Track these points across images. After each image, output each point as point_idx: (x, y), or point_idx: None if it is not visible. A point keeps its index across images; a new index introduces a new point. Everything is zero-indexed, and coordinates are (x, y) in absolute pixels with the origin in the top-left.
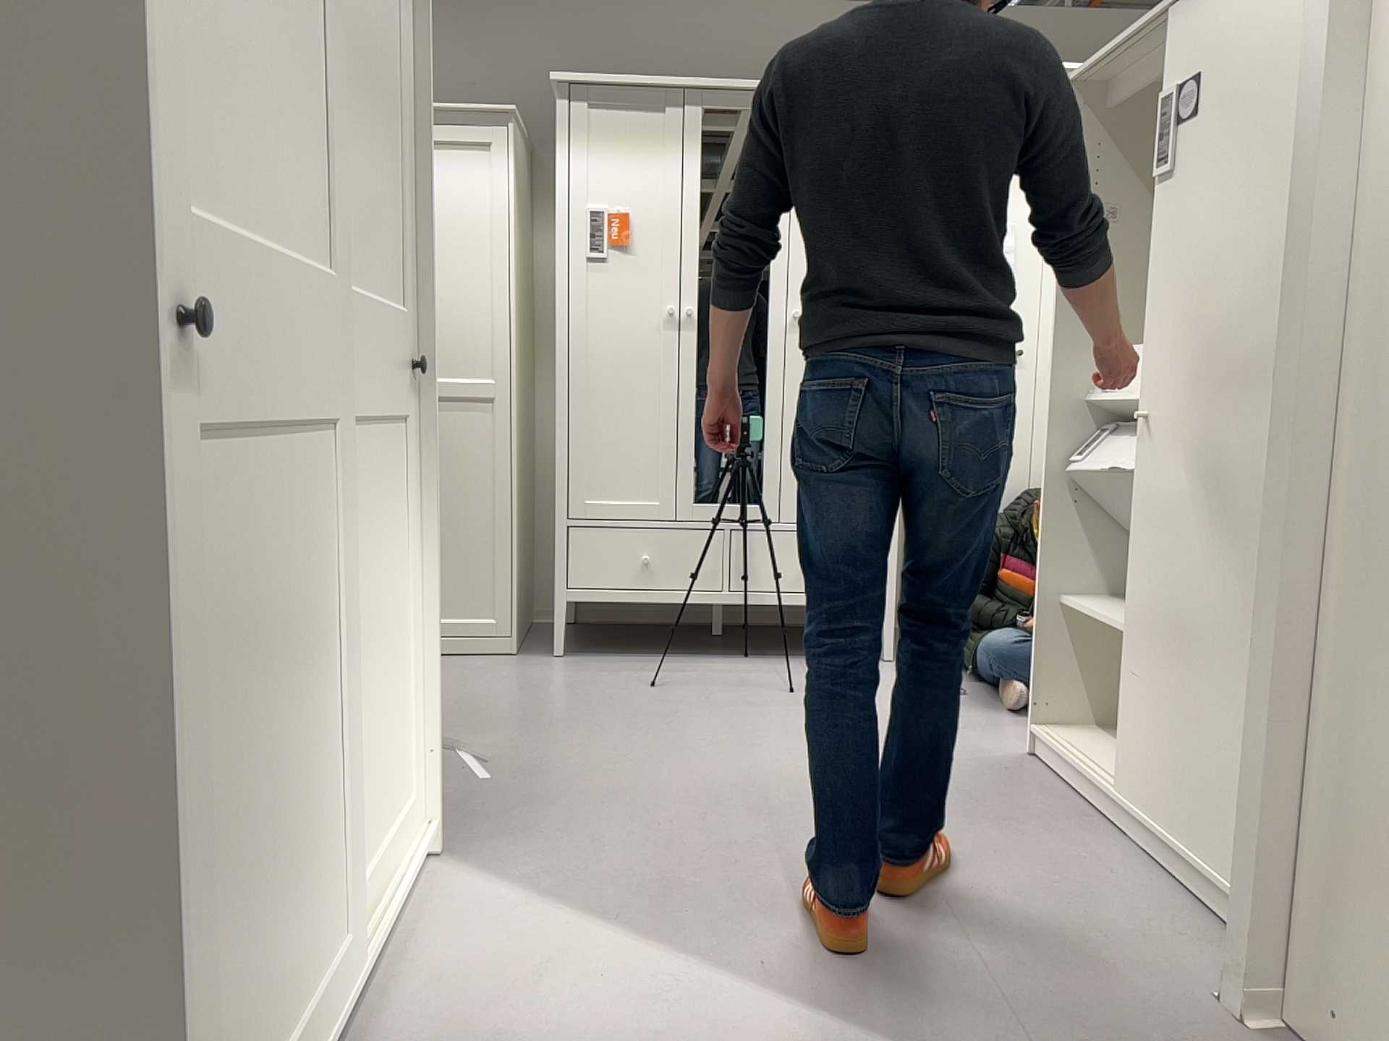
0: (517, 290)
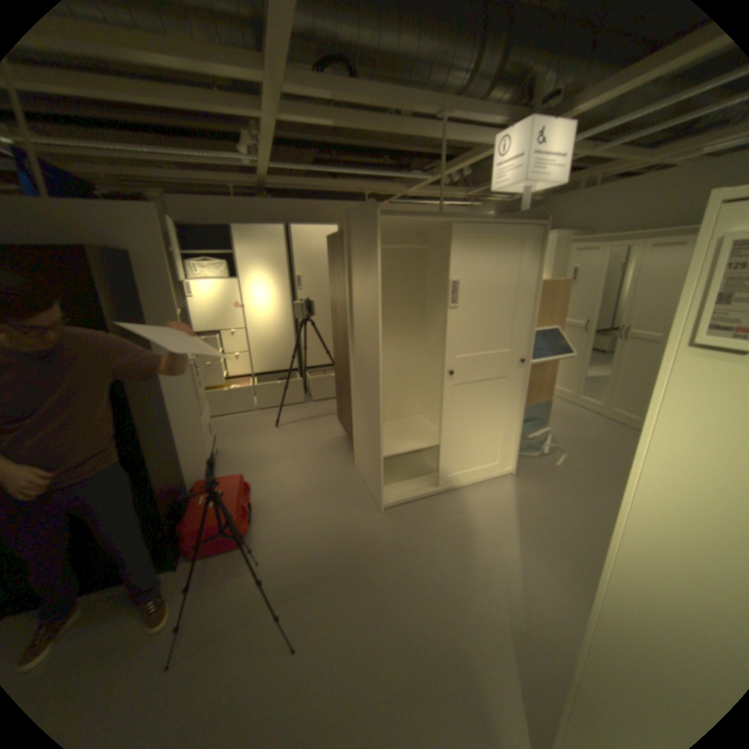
0: None
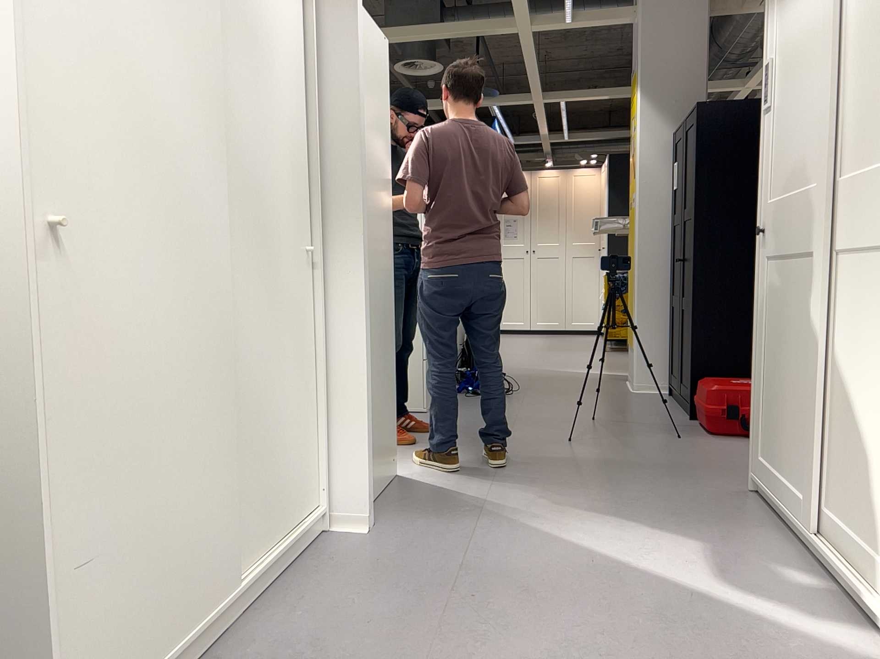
0: None
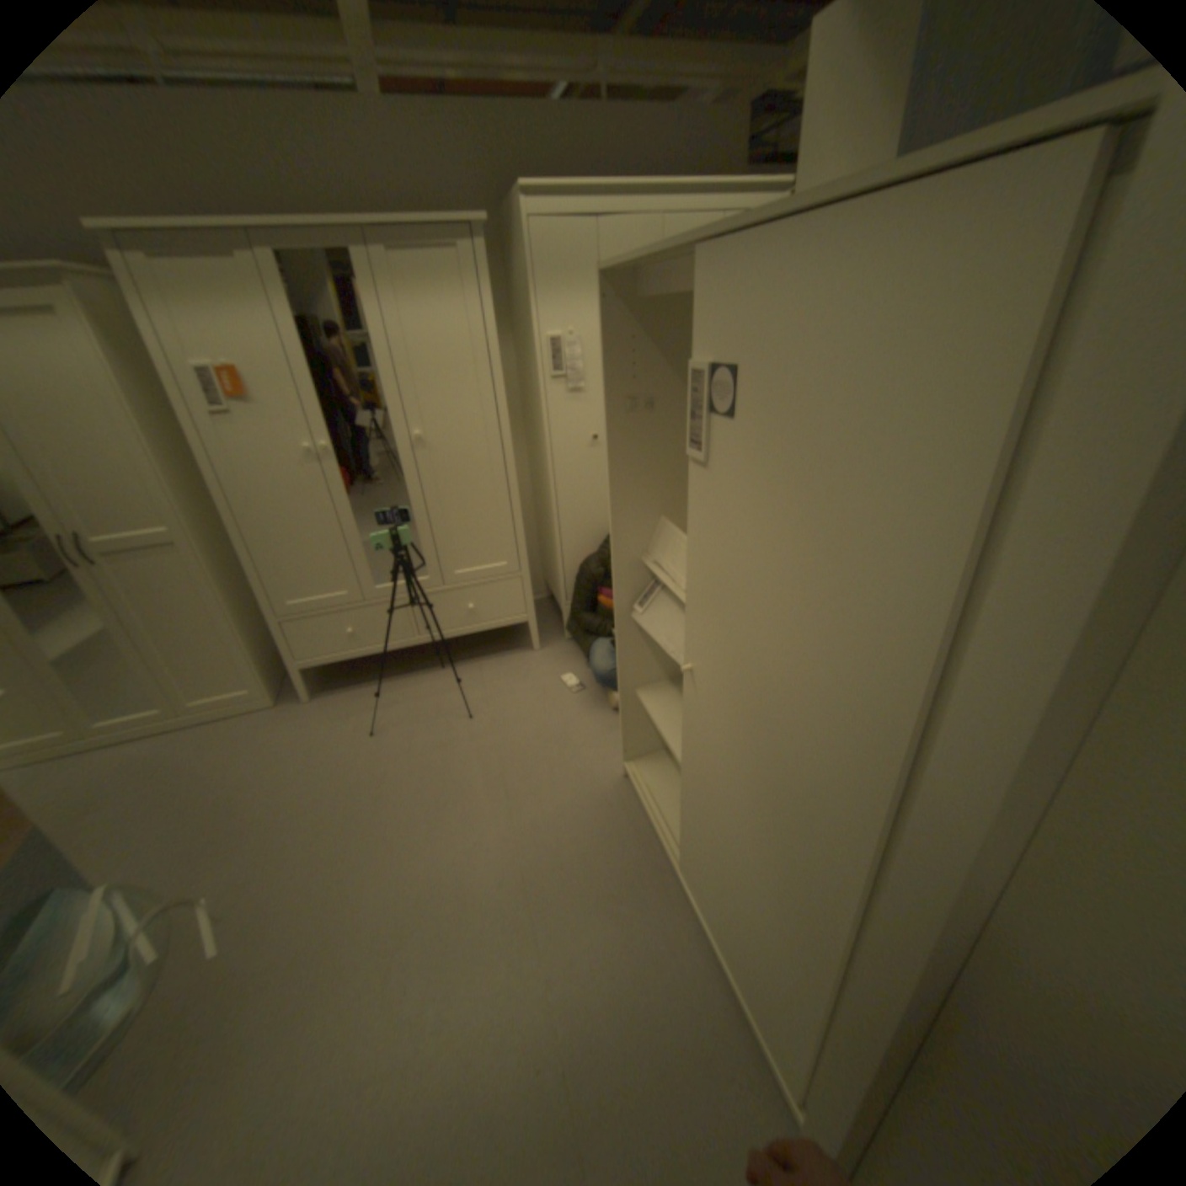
0: (158, 443)
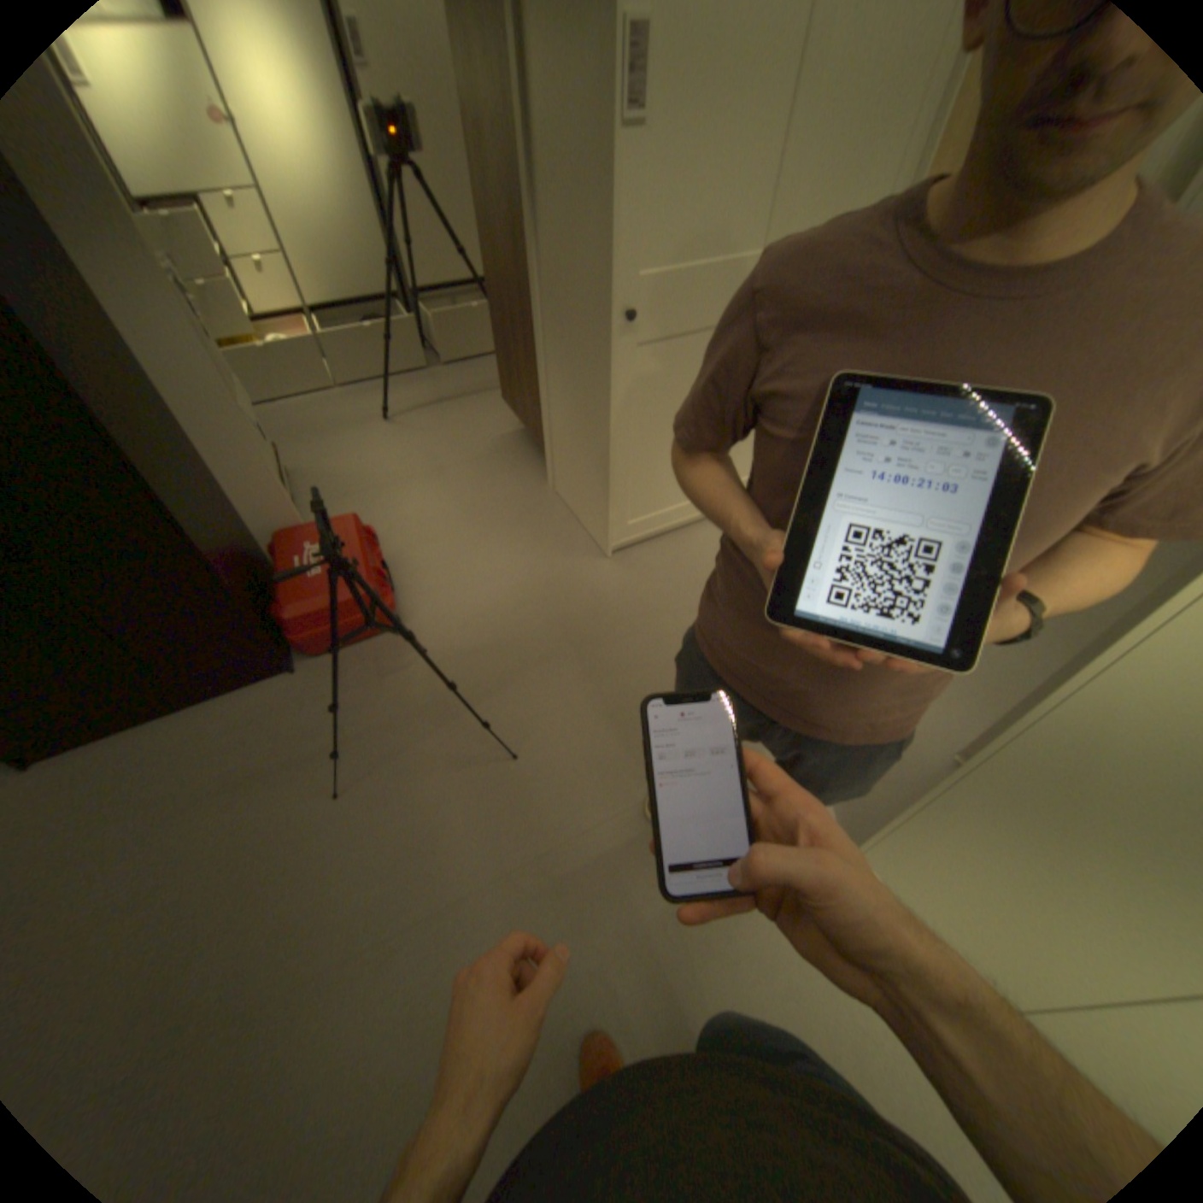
0: None
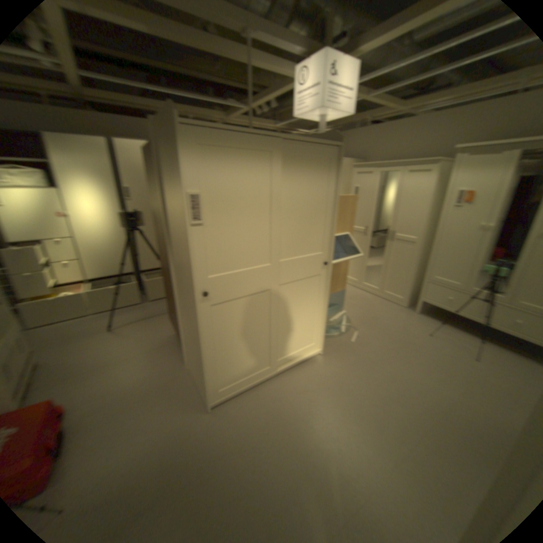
0: (433, 212)
